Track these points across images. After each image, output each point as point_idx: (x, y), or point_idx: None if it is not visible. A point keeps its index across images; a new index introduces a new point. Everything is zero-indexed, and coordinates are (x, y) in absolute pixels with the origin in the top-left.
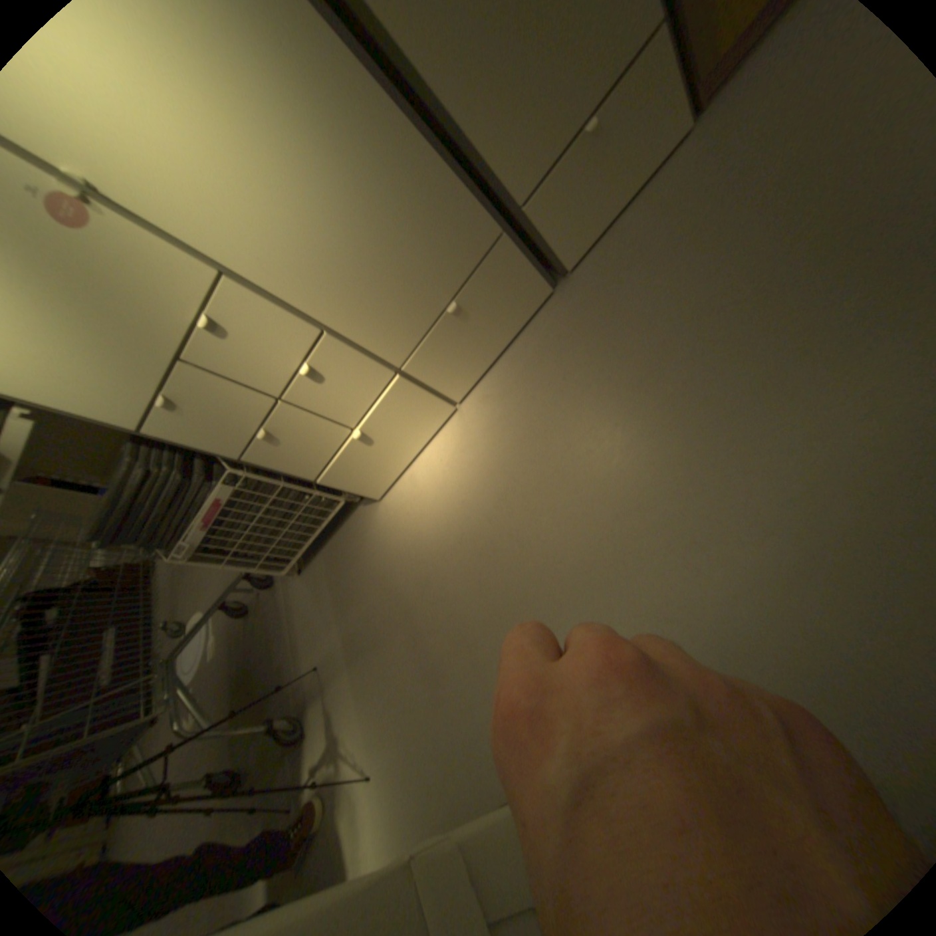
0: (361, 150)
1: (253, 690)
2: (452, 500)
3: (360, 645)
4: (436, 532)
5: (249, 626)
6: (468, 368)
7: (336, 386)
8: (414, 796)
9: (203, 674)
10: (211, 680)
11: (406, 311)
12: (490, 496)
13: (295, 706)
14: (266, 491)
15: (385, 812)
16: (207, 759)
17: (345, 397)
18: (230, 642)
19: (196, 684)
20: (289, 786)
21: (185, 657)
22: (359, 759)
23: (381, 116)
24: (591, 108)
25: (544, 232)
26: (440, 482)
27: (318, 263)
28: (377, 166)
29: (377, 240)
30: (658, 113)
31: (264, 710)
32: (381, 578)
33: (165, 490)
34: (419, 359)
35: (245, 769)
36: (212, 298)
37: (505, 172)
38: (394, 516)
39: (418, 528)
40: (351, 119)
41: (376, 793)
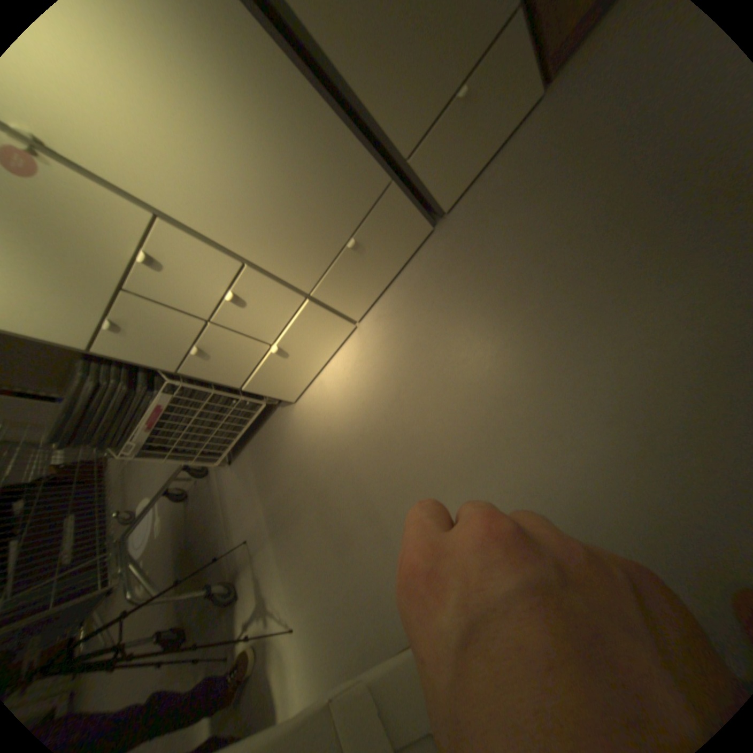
0: (271, 111)
1: (194, 562)
2: (354, 402)
3: (281, 522)
4: (342, 428)
5: (189, 509)
6: (365, 293)
7: (256, 310)
8: (330, 643)
9: (152, 549)
10: (159, 554)
11: (313, 247)
12: (386, 397)
13: (229, 574)
14: (200, 398)
15: (307, 657)
16: (157, 619)
17: (263, 319)
18: (173, 522)
19: (146, 558)
20: (226, 639)
21: (136, 536)
22: (284, 615)
23: (288, 82)
24: (462, 77)
25: (425, 181)
26: (345, 387)
27: (238, 207)
28: (286, 125)
29: (287, 188)
30: (516, 82)
31: (204, 578)
32: (297, 466)
33: (113, 400)
34: (325, 286)
35: (189, 627)
36: (148, 237)
37: (392, 131)
38: (307, 416)
39: (327, 424)
40: (262, 85)
41: (298, 642)
